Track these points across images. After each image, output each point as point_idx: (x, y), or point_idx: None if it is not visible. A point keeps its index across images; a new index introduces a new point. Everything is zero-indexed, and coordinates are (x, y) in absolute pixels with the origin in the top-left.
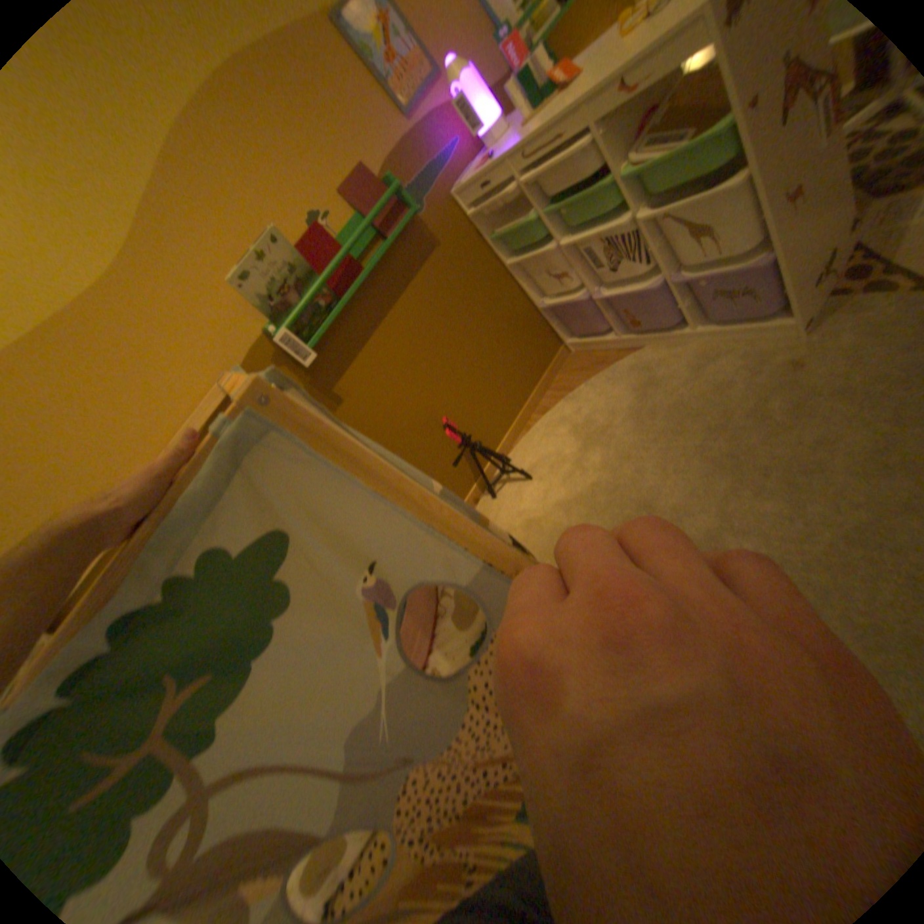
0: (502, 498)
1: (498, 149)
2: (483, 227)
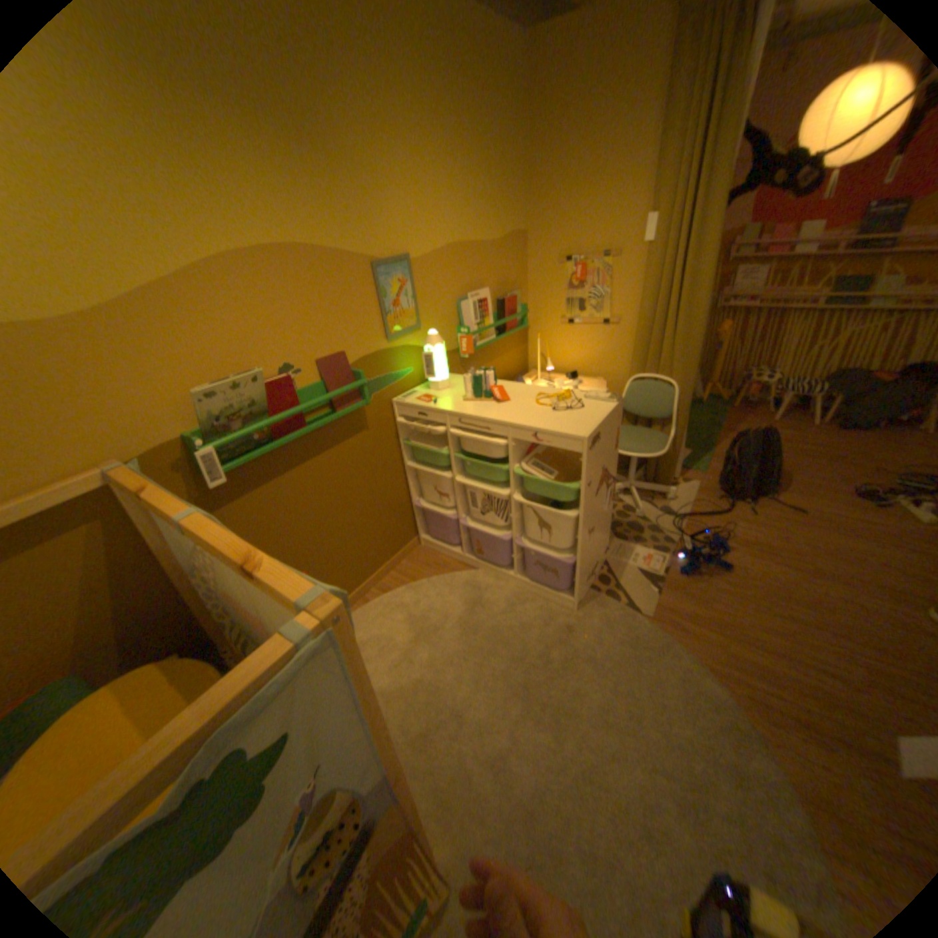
0: None
1: (441, 401)
2: (403, 433)
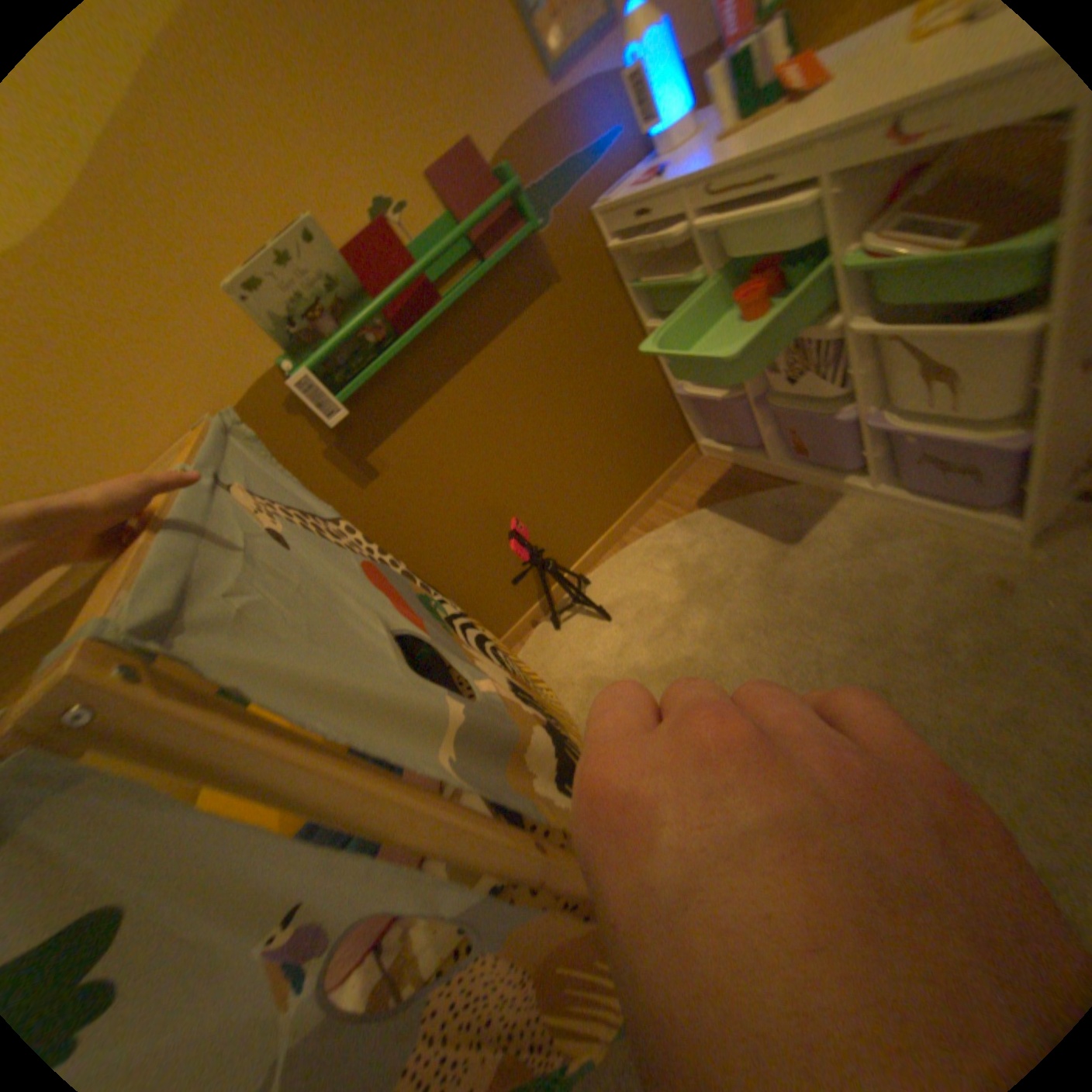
0: (566, 631)
1: (674, 164)
2: (627, 267)
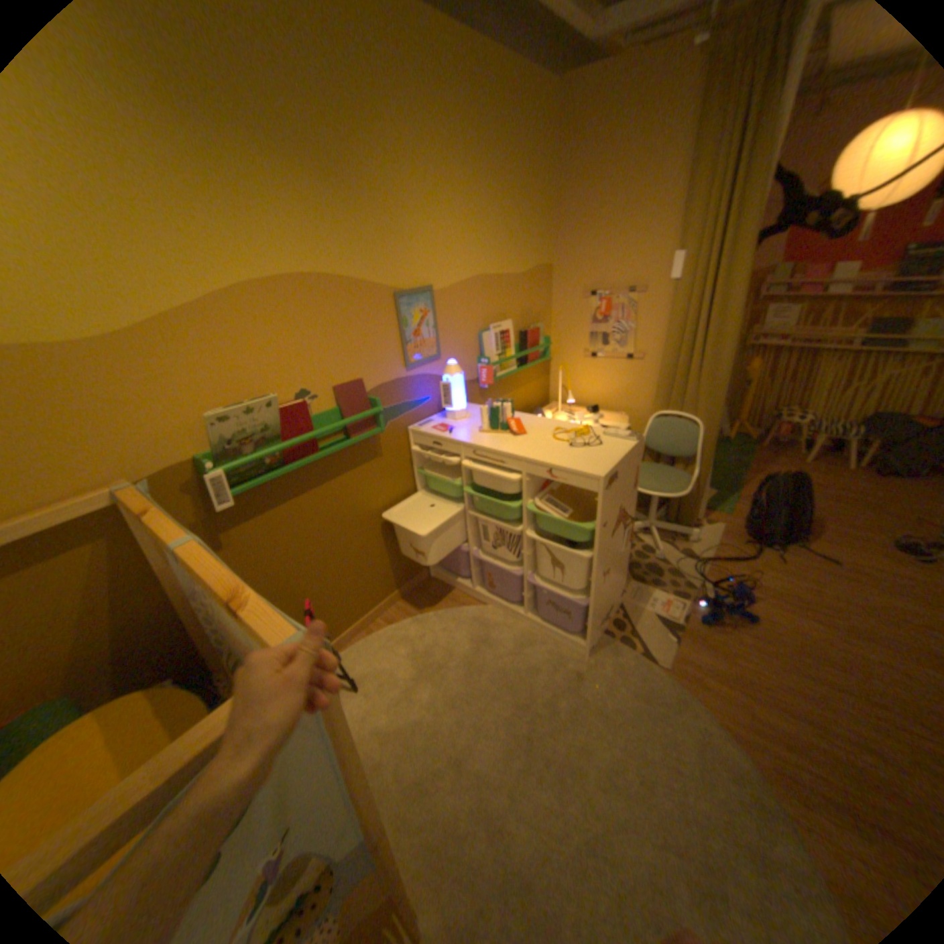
0: None
1: (457, 431)
2: (417, 461)
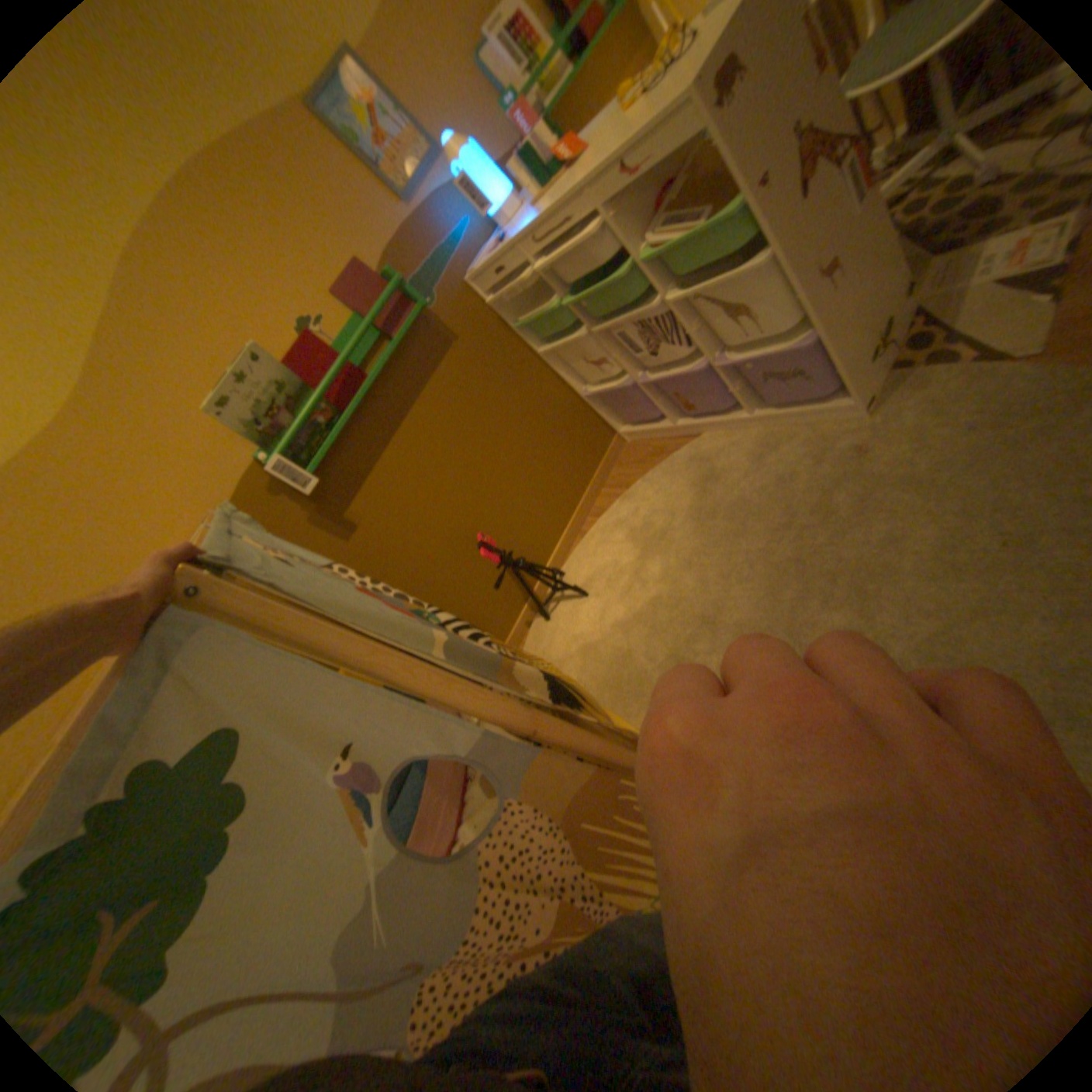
0: (556, 619)
1: (509, 231)
2: (506, 313)
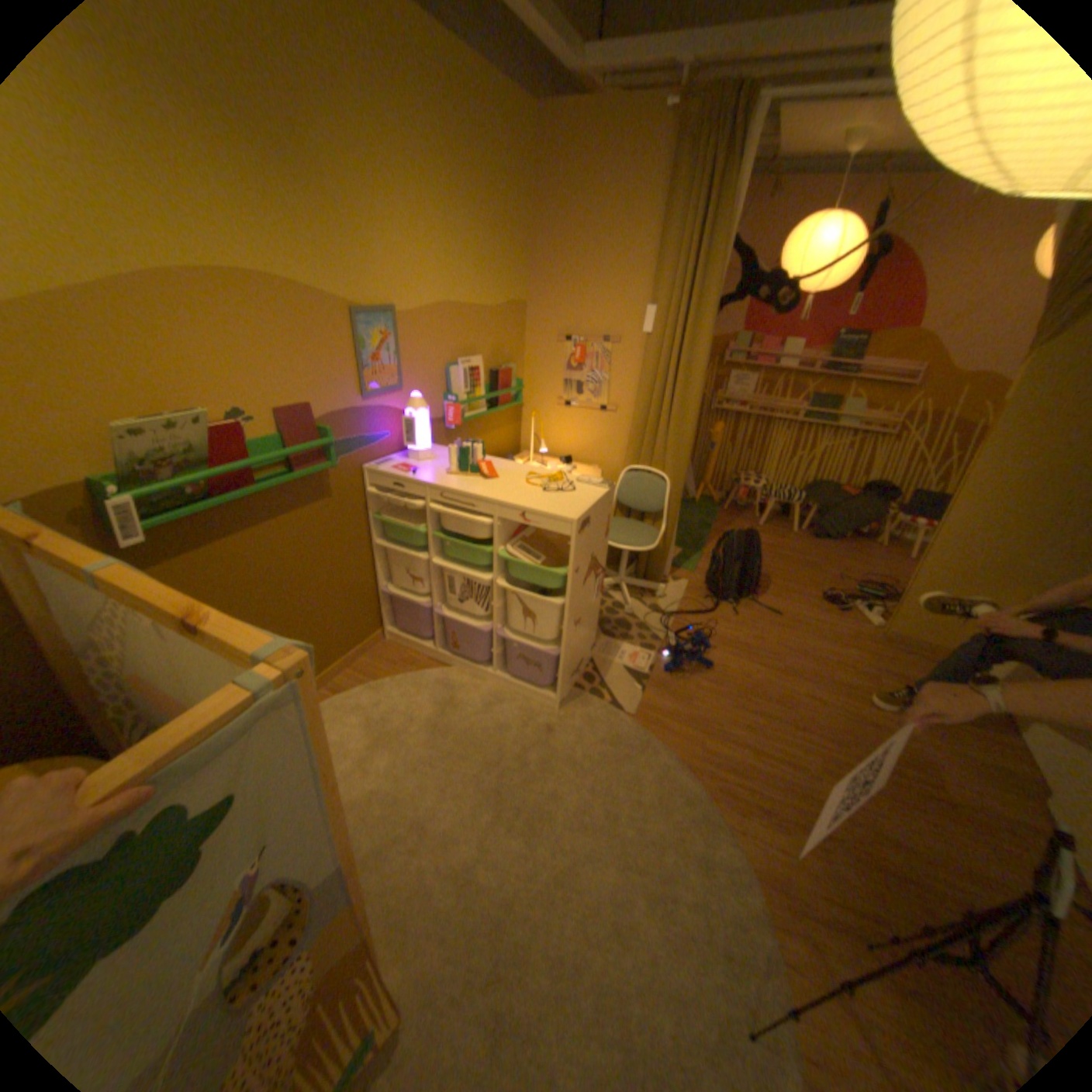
0: None
1: (421, 472)
2: (373, 505)
